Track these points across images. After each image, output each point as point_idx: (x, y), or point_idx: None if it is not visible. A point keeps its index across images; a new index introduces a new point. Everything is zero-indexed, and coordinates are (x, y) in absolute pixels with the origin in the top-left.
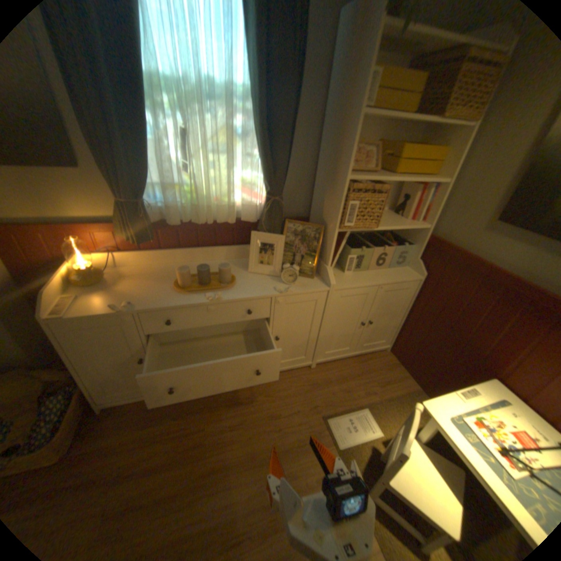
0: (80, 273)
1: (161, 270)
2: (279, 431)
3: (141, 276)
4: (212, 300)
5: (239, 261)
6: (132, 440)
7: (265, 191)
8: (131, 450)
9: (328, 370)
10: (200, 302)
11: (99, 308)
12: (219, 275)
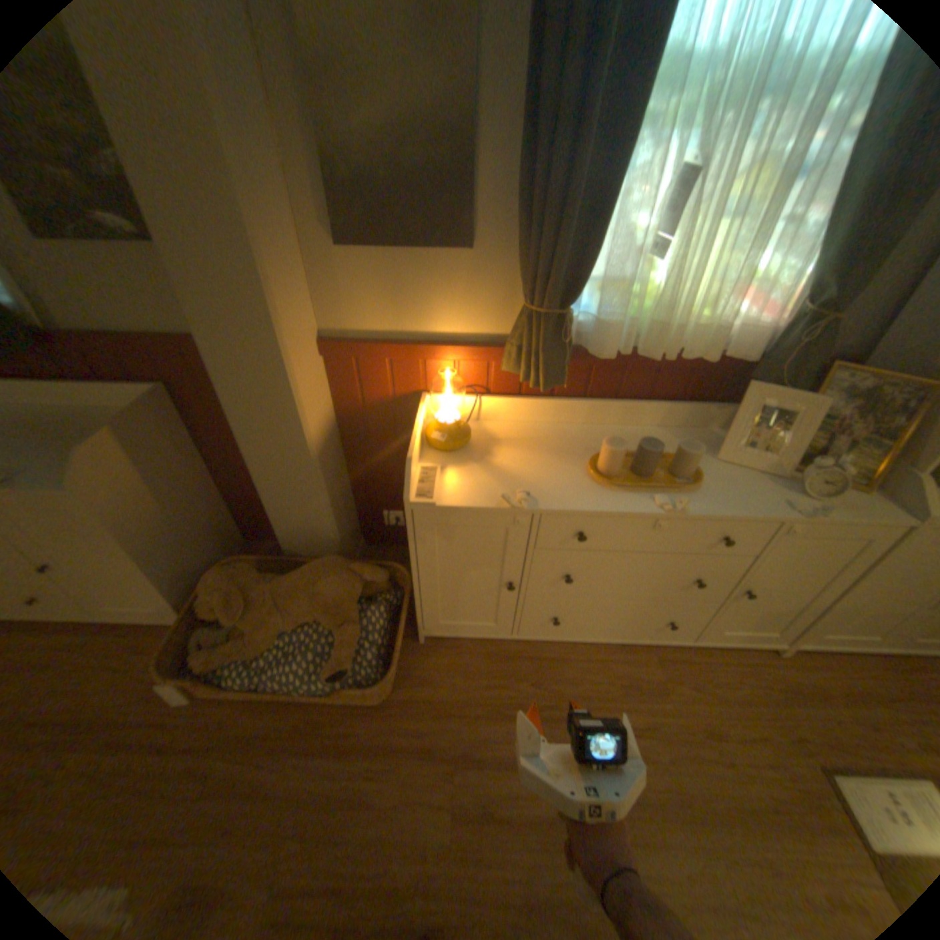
0: (446, 429)
1: (551, 434)
2: (730, 766)
3: (524, 442)
4: (673, 511)
5: (686, 431)
6: (476, 700)
7: (810, 296)
8: (476, 716)
9: (819, 669)
10: (645, 509)
11: (481, 493)
12: (664, 458)
